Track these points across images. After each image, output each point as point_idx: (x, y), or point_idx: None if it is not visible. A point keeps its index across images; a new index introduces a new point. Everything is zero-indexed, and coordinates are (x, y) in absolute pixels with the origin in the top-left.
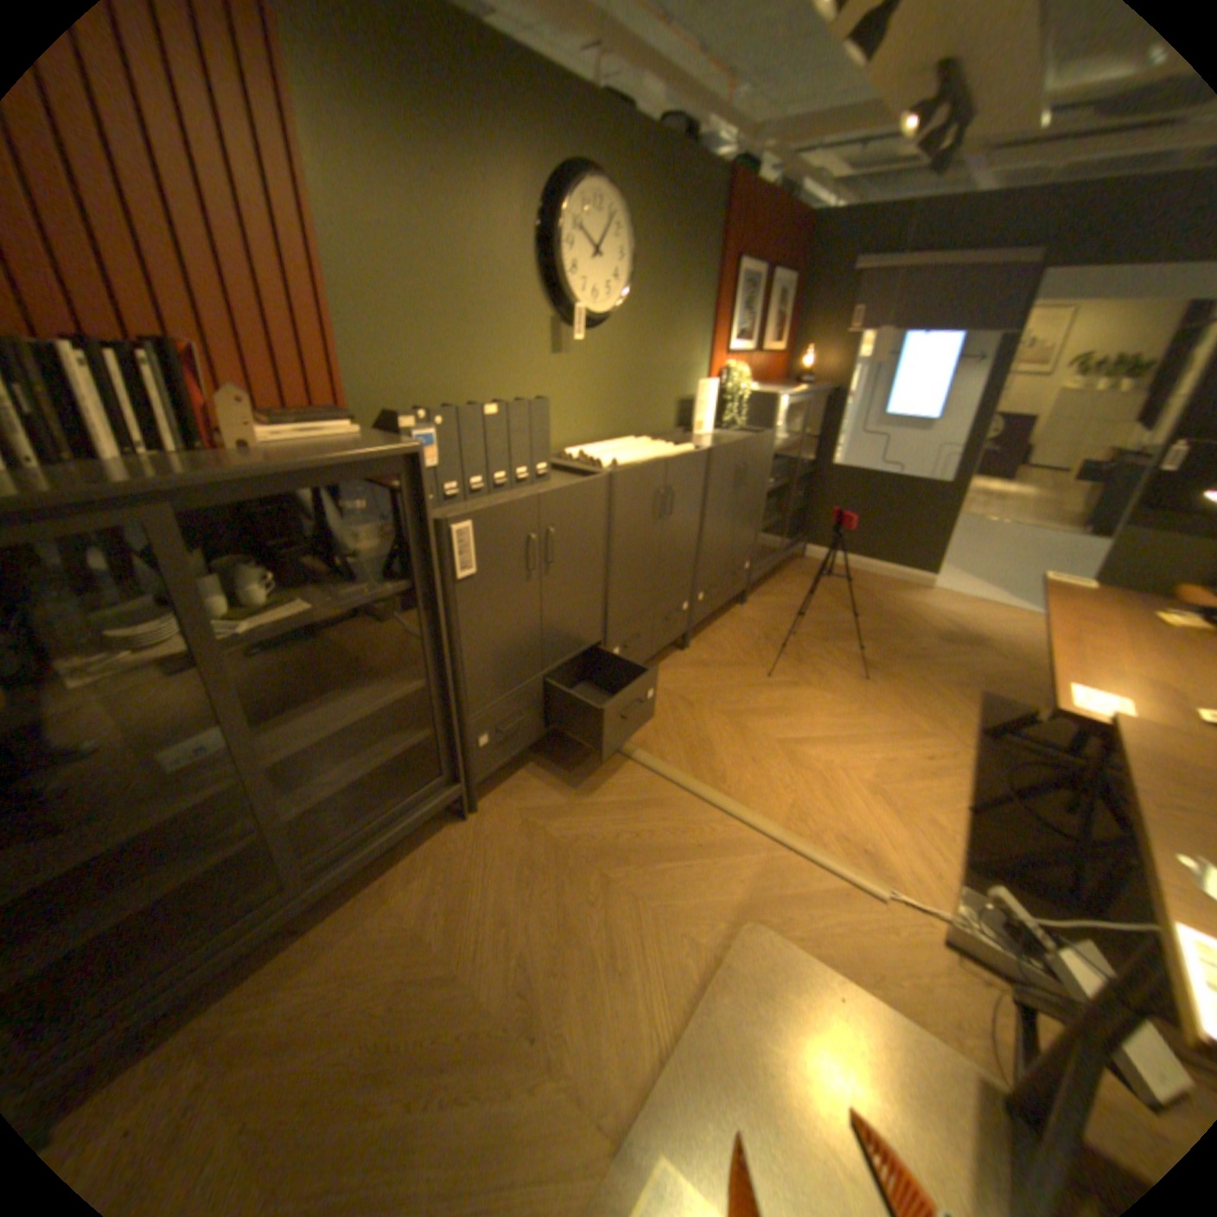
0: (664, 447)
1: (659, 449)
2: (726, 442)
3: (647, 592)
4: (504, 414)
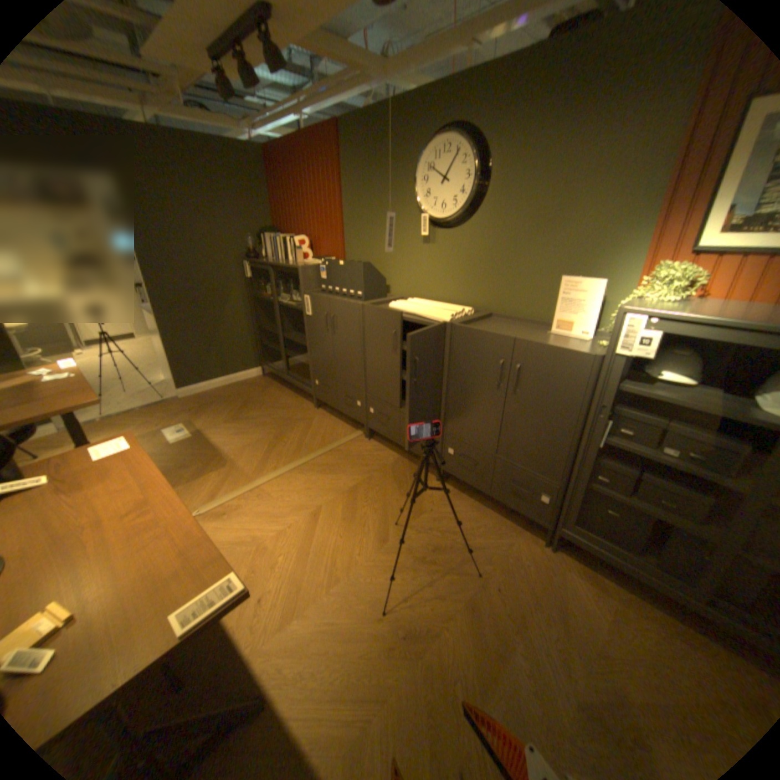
0: (440, 313)
1: (432, 311)
2: (490, 330)
3: (391, 392)
4: (345, 265)
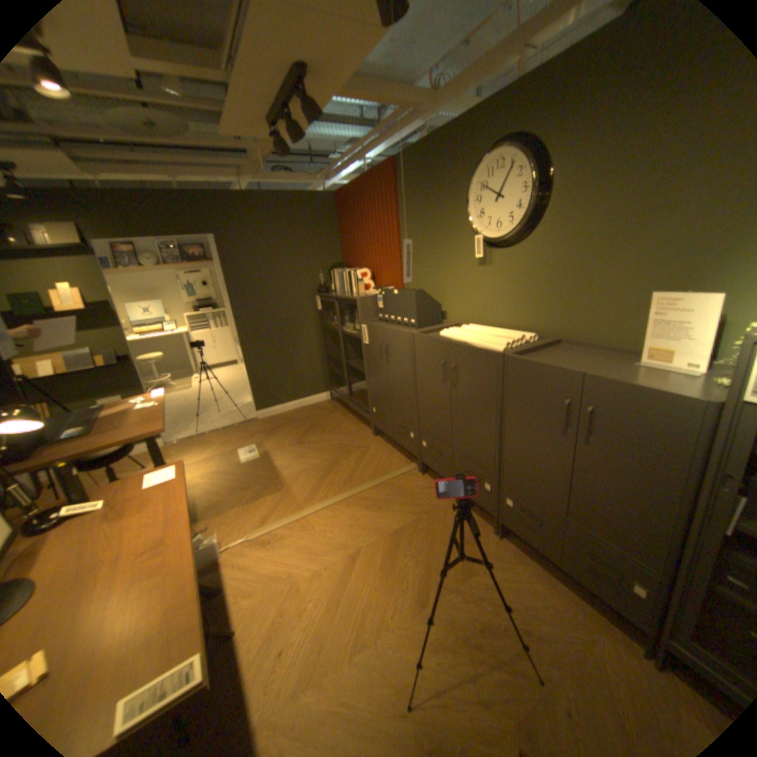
0: (494, 341)
1: (485, 339)
2: (552, 362)
3: (442, 427)
4: (399, 294)
